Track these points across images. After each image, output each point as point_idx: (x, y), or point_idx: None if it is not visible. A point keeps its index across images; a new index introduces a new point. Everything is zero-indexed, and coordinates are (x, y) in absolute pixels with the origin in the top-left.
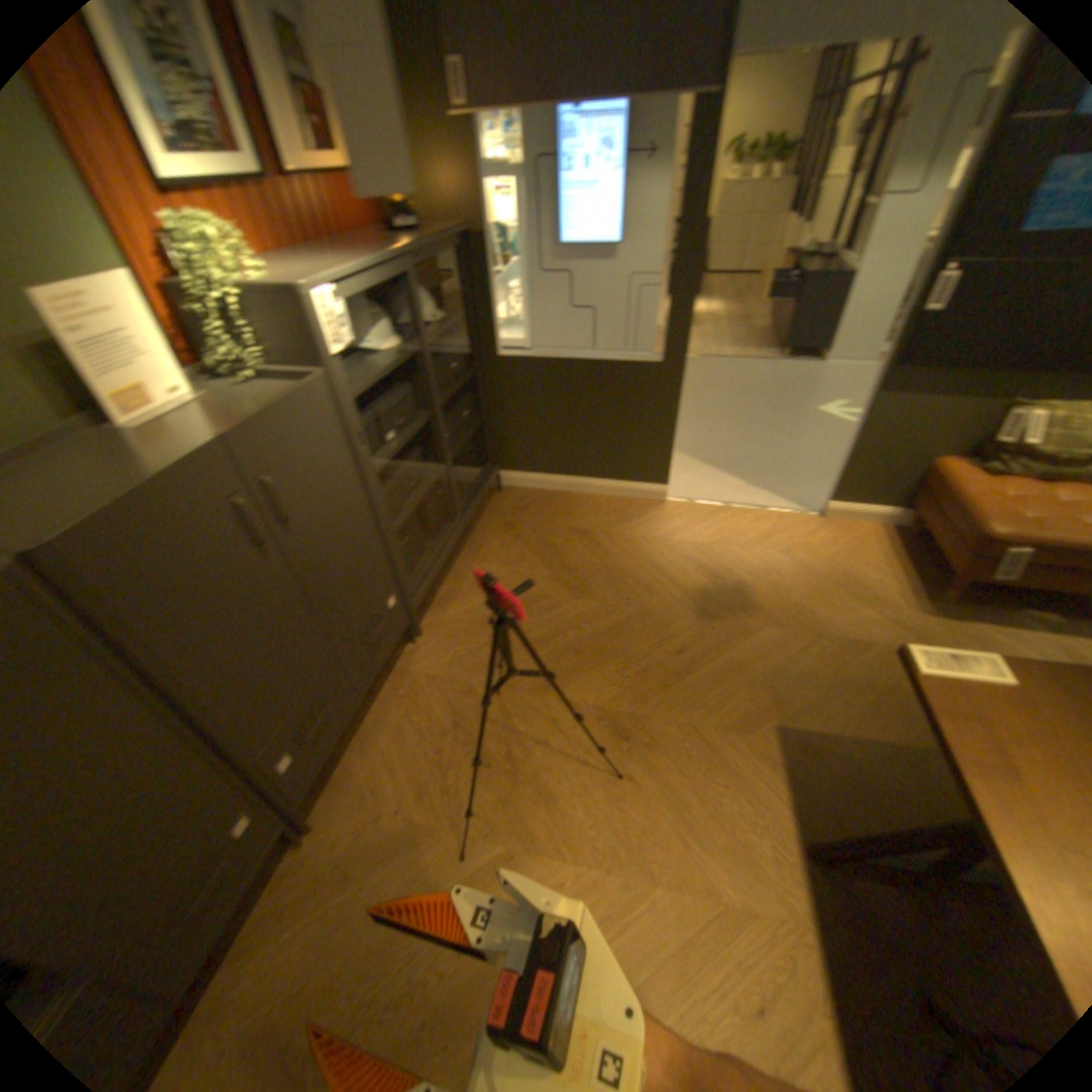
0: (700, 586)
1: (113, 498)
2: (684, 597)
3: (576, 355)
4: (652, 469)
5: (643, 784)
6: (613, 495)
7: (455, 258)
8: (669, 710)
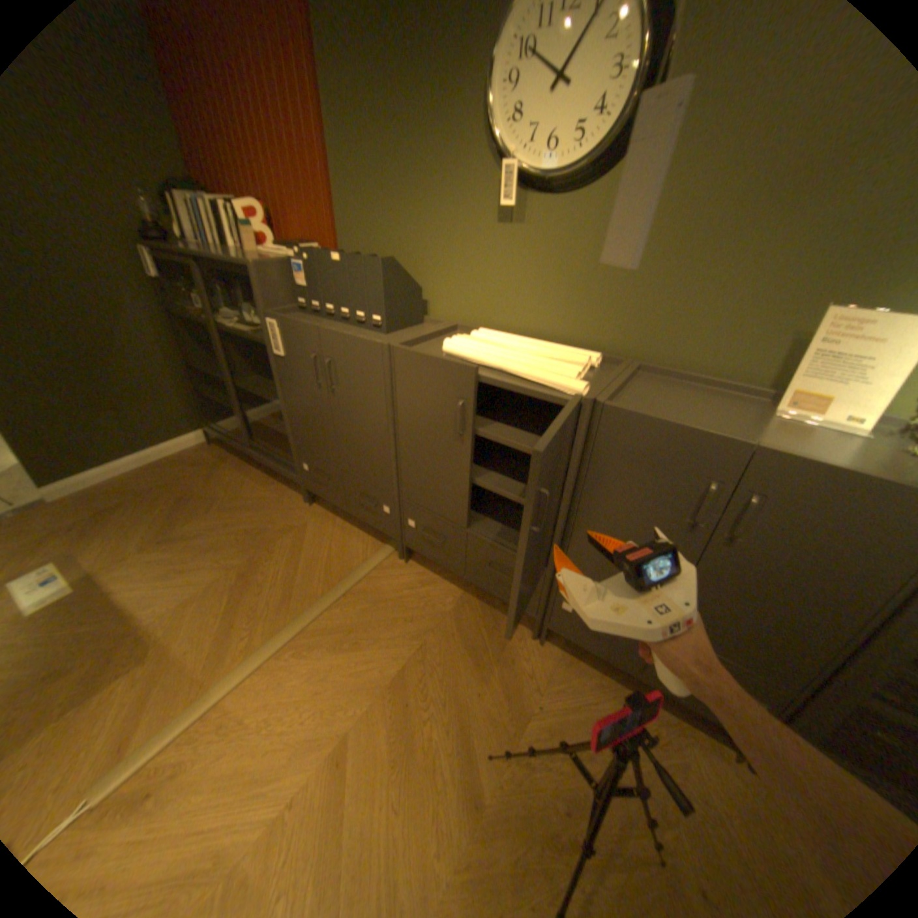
0: None
1: (648, 413)
2: None
3: None
4: None
5: None
6: None
7: None
8: None
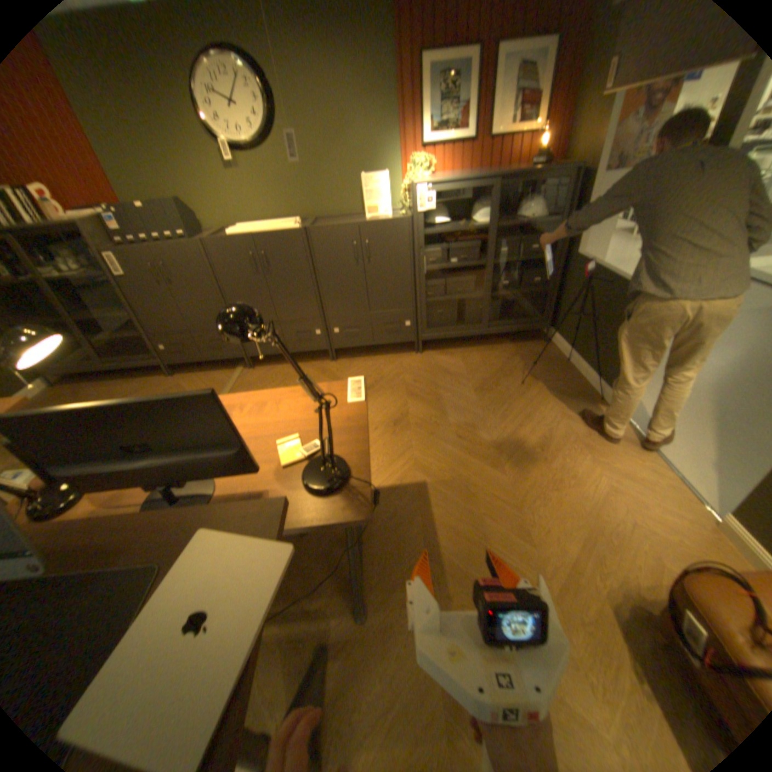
0: (525, 441)
1: (323, 225)
2: (508, 434)
3: (612, 268)
4: (617, 378)
5: (374, 433)
6: (591, 384)
7: (574, 184)
8: (417, 437)
